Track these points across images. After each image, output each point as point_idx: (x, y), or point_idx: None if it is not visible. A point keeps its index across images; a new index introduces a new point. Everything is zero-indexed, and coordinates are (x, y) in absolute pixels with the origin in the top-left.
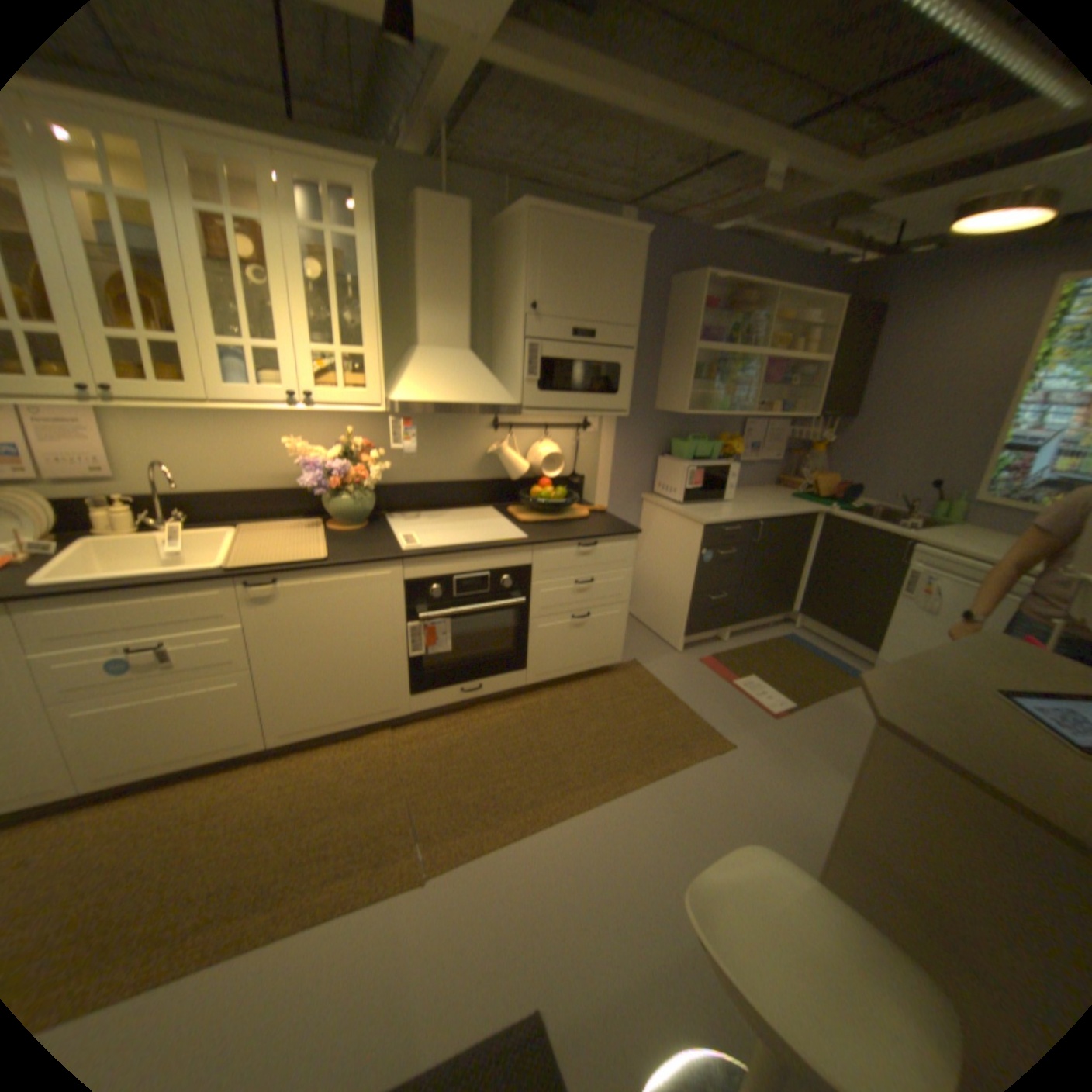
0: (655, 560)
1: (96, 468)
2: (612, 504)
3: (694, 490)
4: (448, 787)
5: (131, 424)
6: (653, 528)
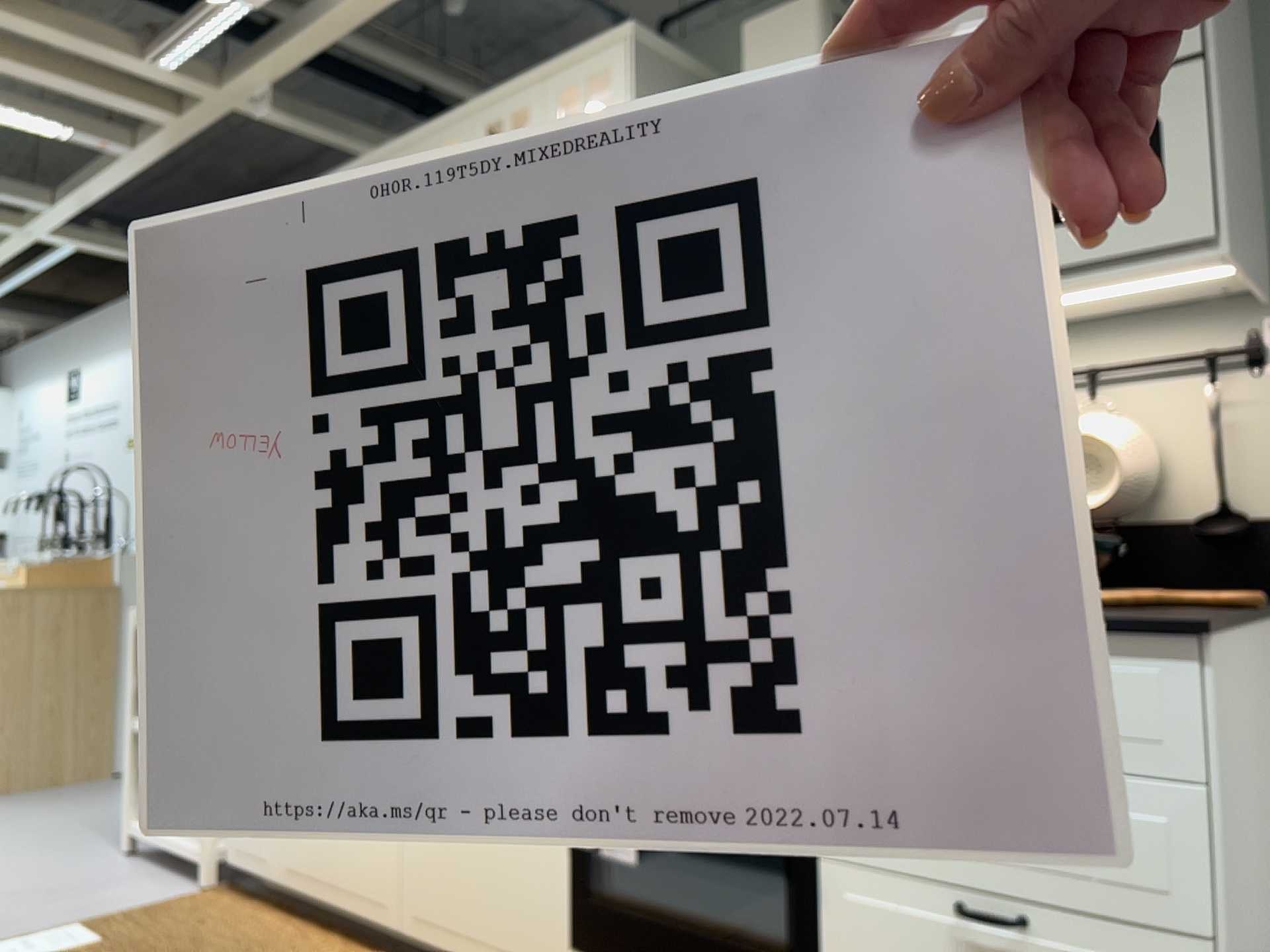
0: None
1: None
2: None
3: None
4: None
5: None
6: None
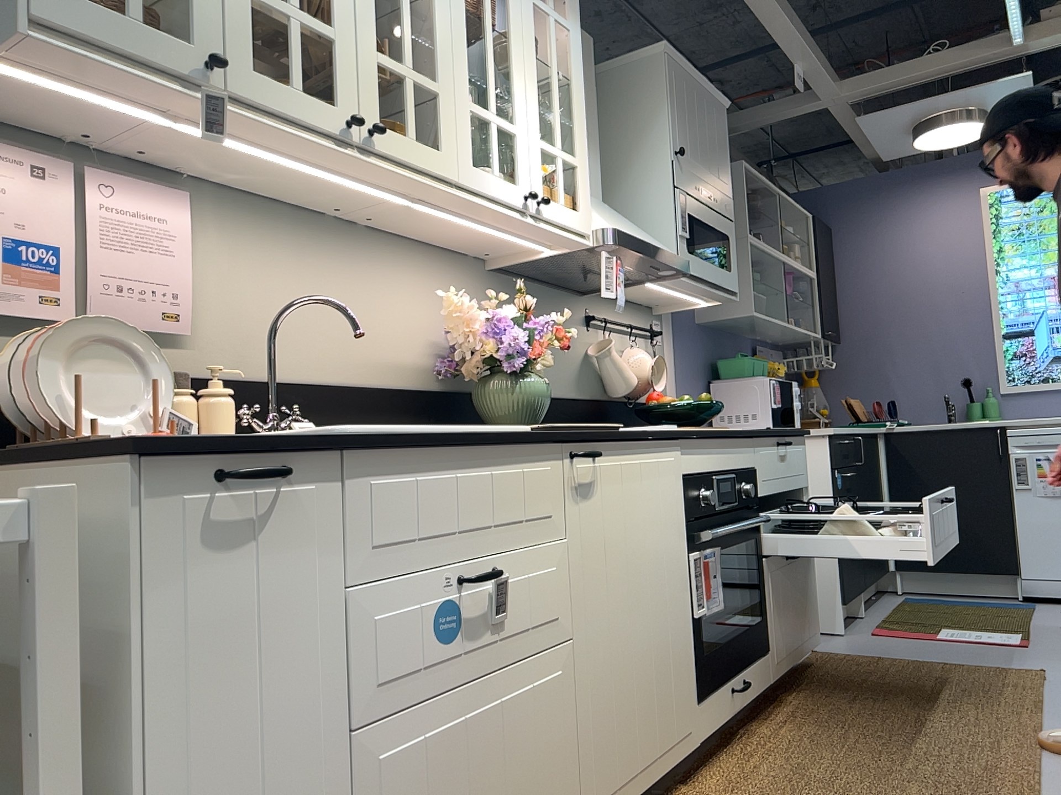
0: None
1: (170, 309)
2: None
3: (779, 410)
4: None
5: (223, 241)
6: None
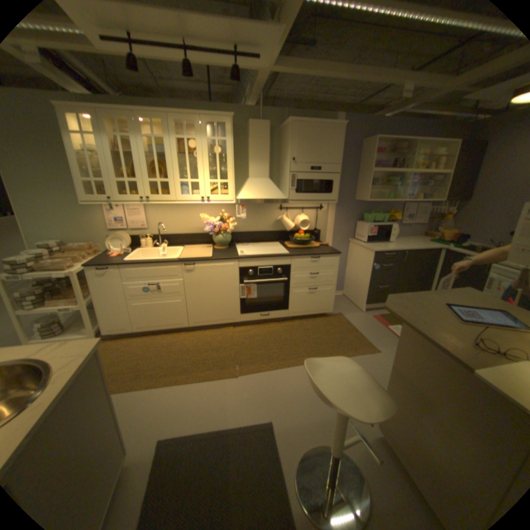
0: (354, 269)
1: (143, 224)
2: (334, 242)
3: (373, 236)
4: (251, 348)
5: (154, 210)
6: (354, 254)
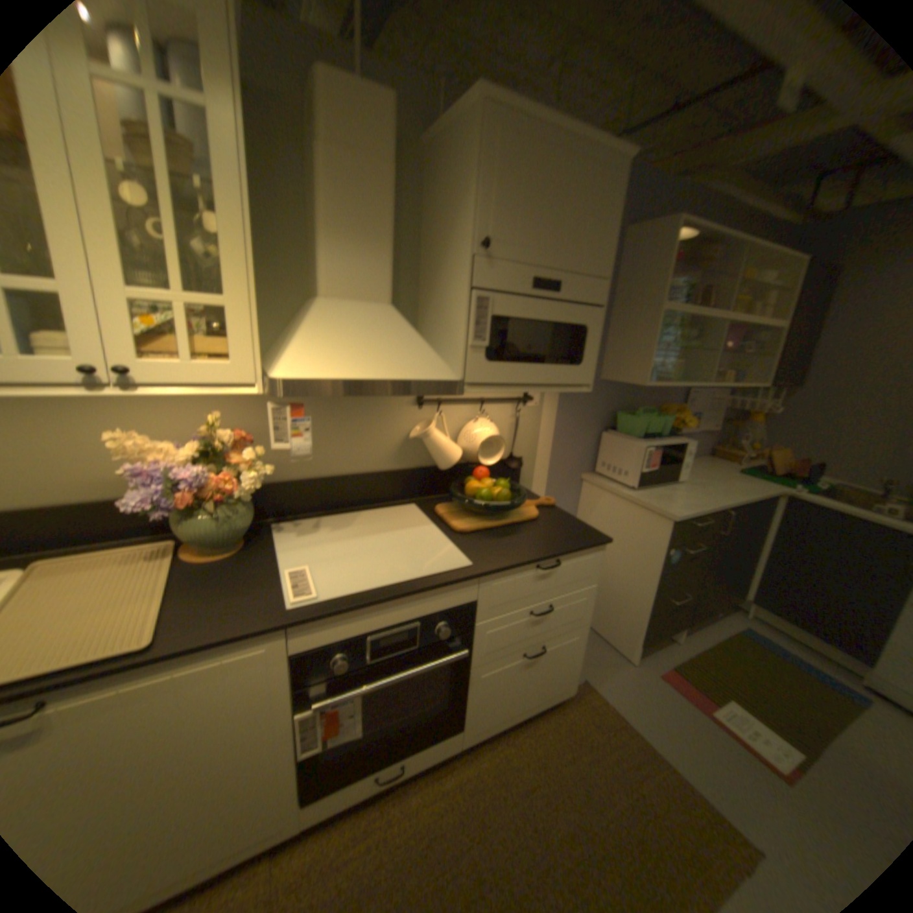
0: None
1: None
2: (551, 486)
3: (652, 473)
4: None
5: None
6: (597, 513)
